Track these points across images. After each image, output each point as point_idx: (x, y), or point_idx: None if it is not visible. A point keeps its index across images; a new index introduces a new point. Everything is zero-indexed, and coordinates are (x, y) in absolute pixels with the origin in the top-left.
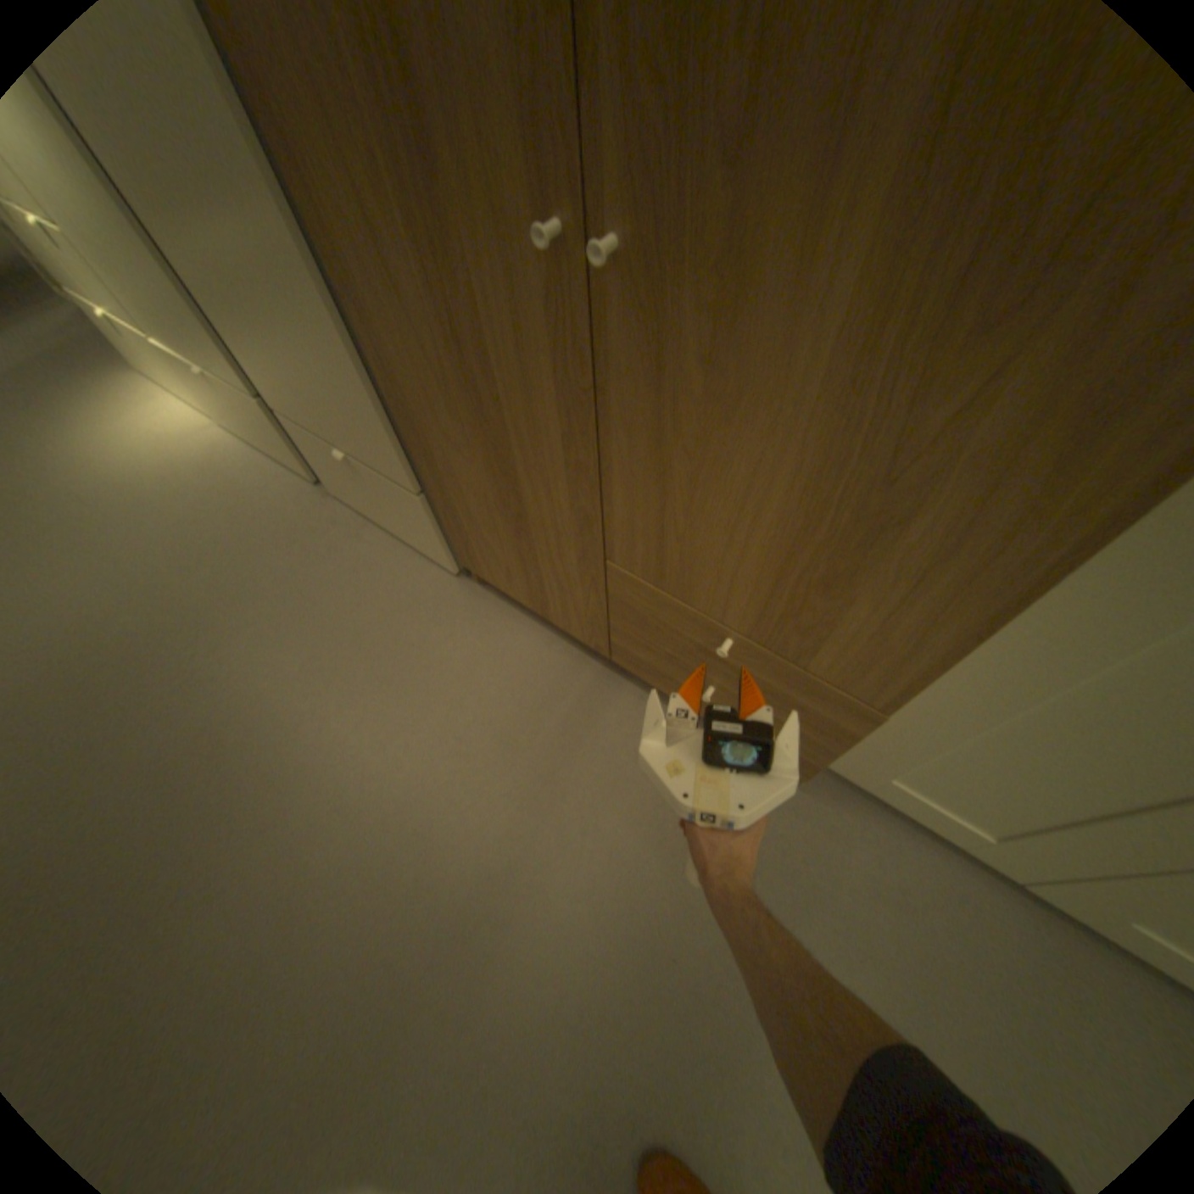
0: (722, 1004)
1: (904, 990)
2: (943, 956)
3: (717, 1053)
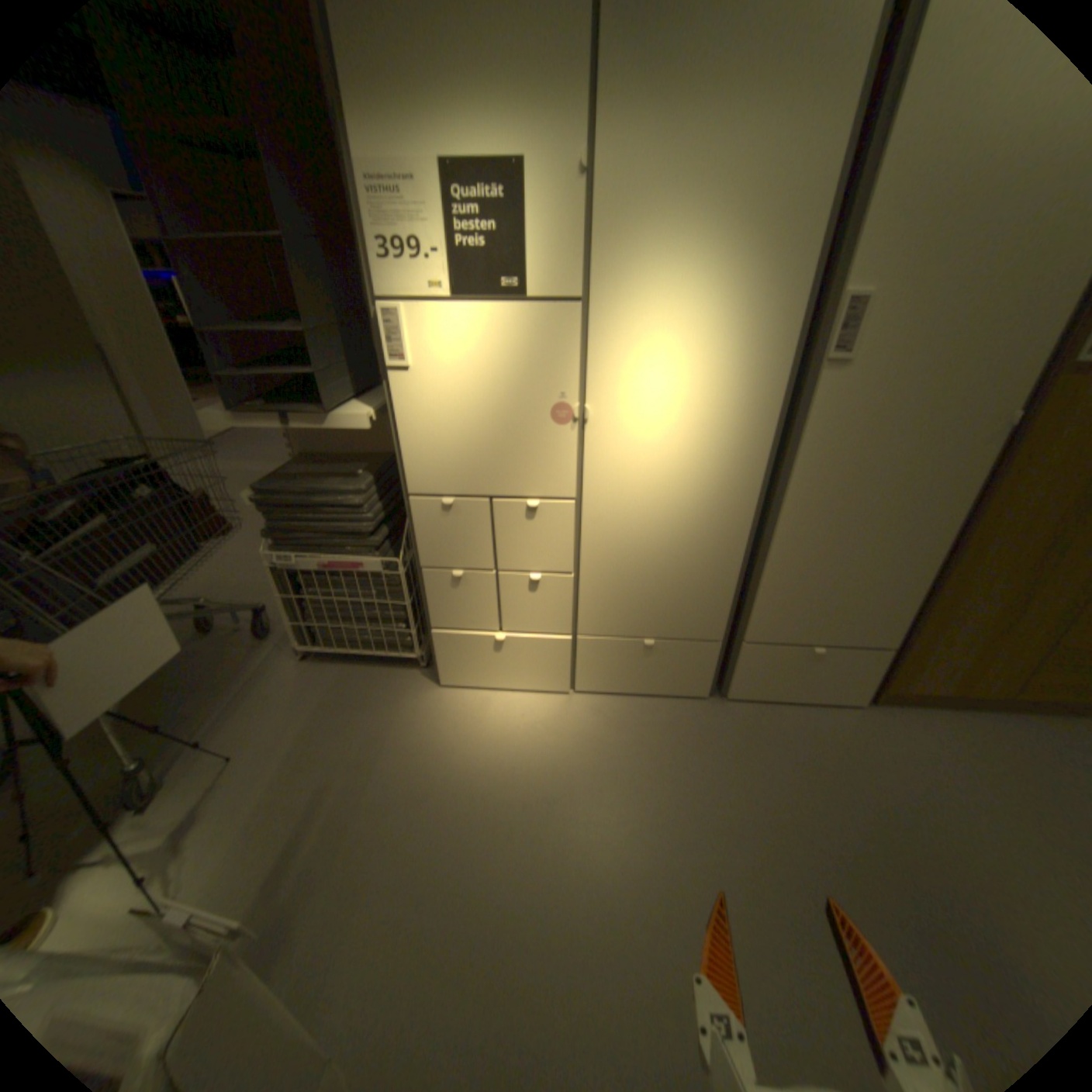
0: None
1: None
2: None
3: None
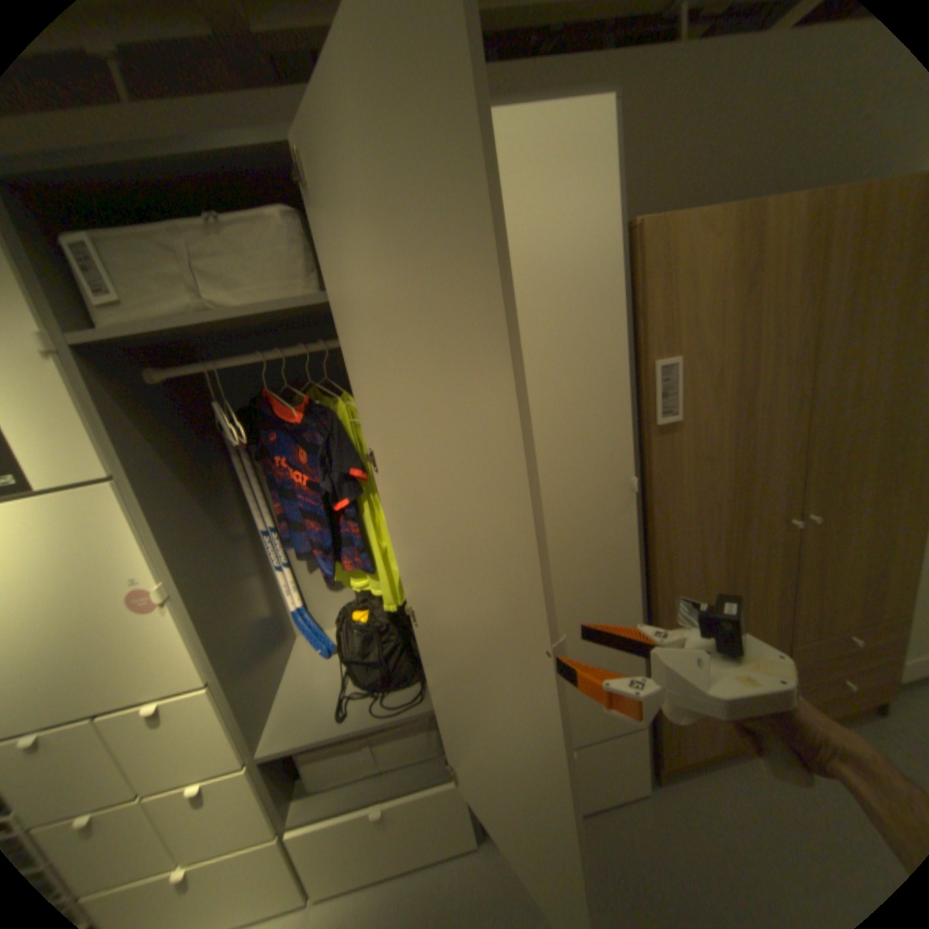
0: None
1: None
2: None
3: None
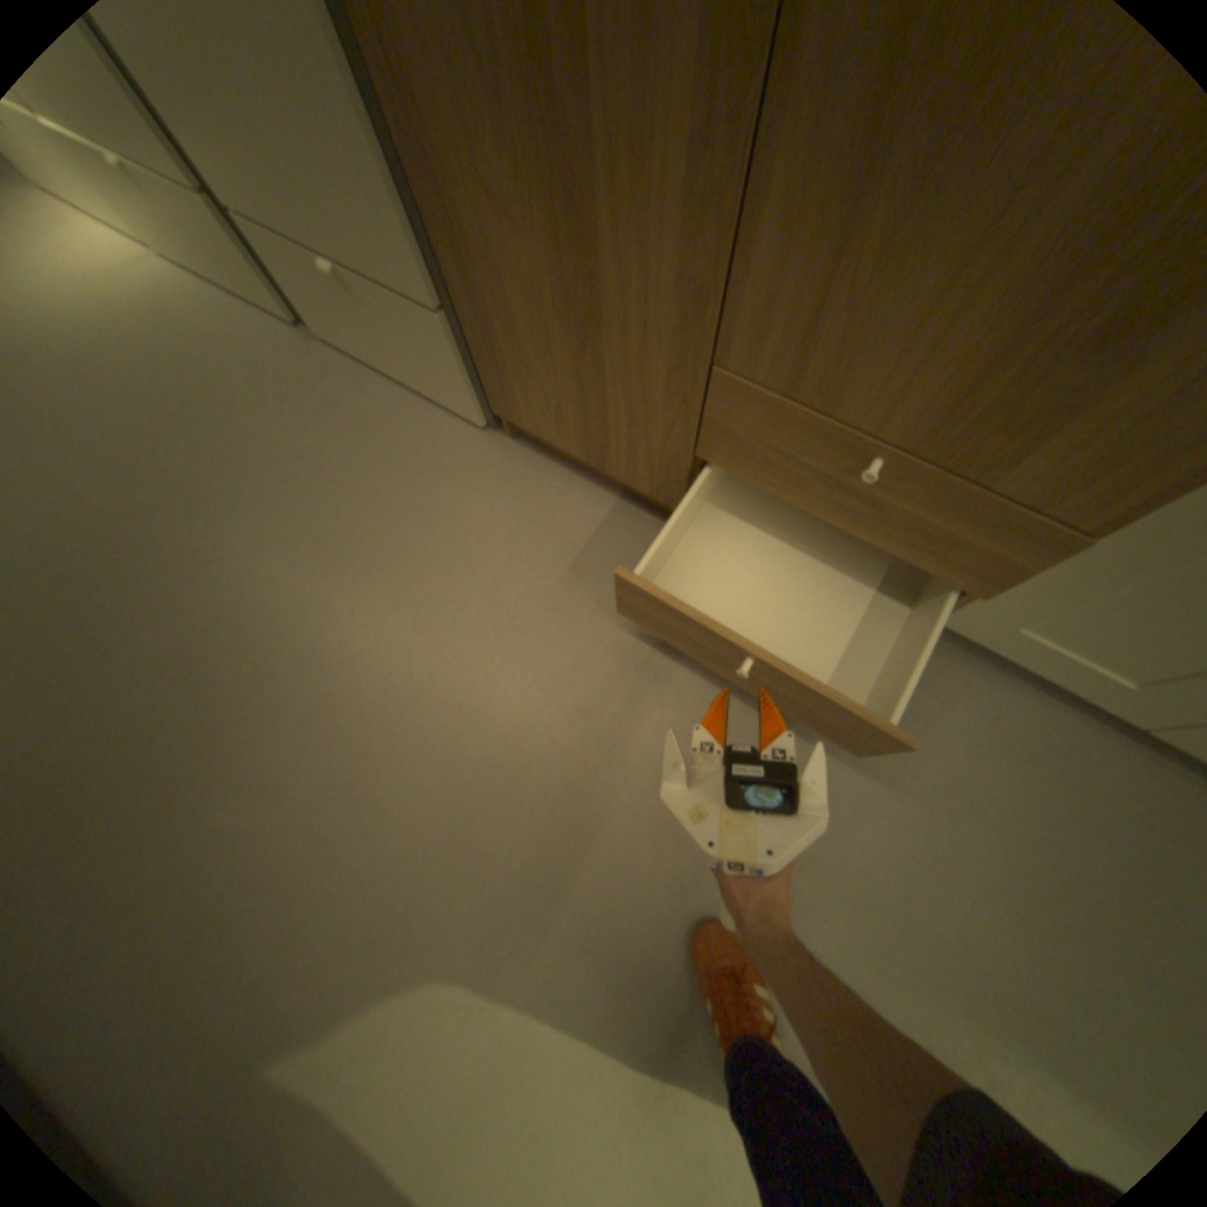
0: (822, 859)
1: (1010, 836)
2: (1051, 803)
3: (819, 903)
